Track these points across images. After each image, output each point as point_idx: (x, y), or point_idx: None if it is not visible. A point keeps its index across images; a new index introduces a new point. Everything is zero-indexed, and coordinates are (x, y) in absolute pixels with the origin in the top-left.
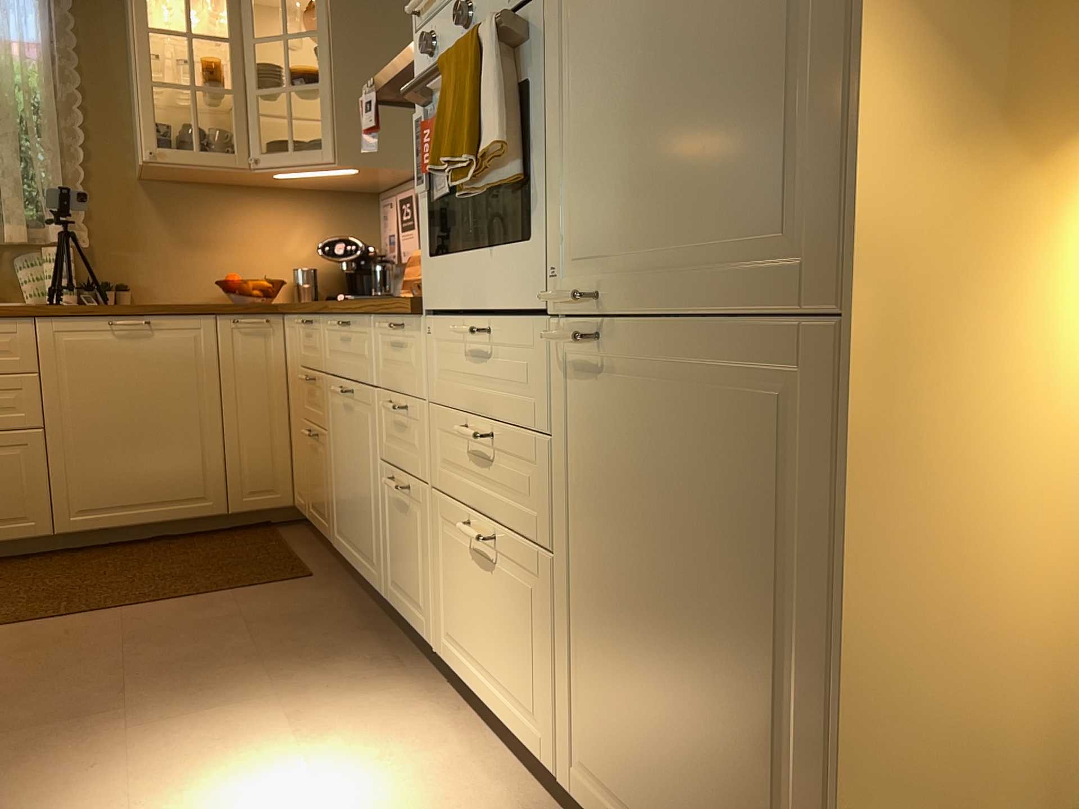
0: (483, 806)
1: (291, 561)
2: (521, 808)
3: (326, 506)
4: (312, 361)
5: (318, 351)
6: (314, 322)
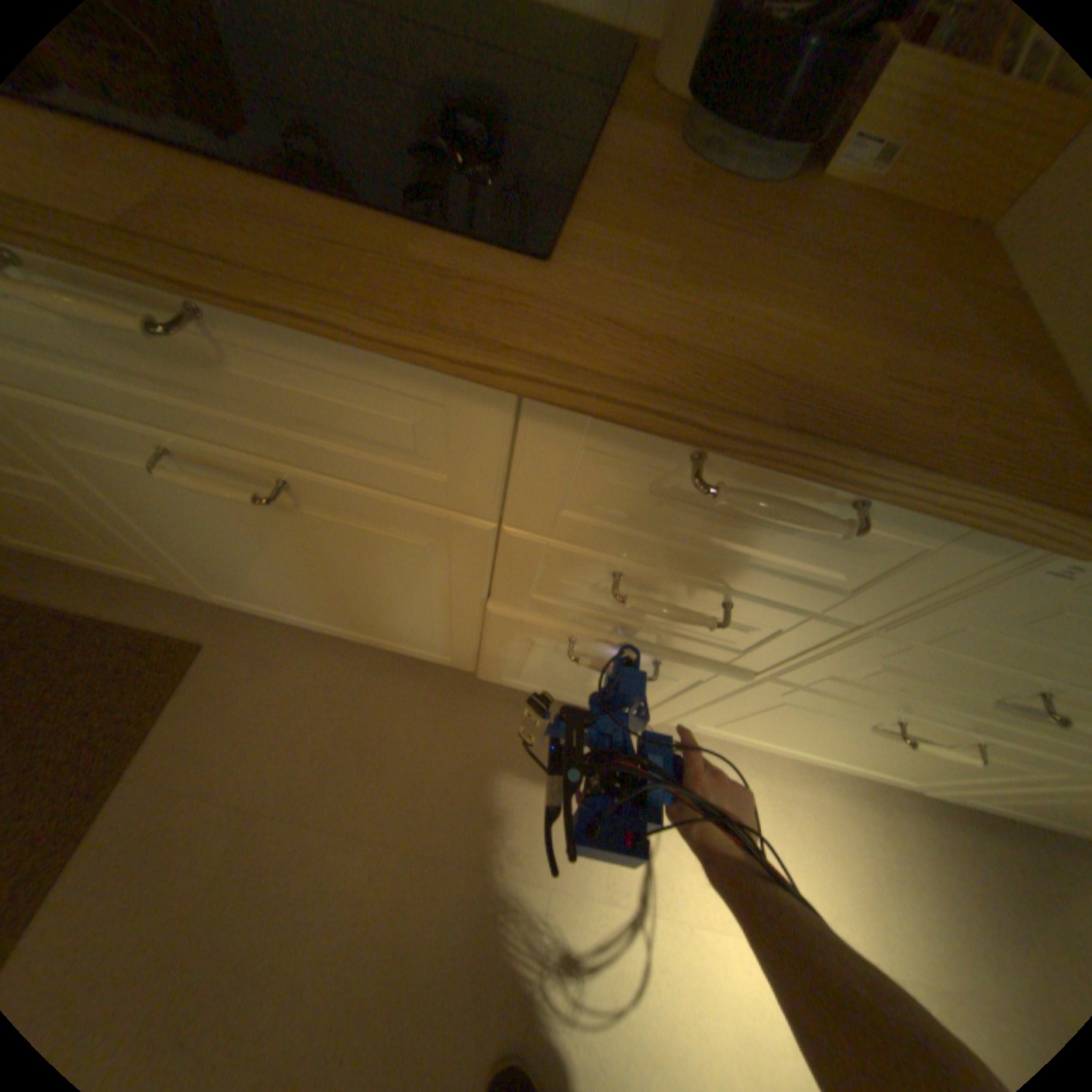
0: (822, 813)
1: (93, 634)
2: (835, 788)
3: (132, 562)
4: None
5: None
6: None
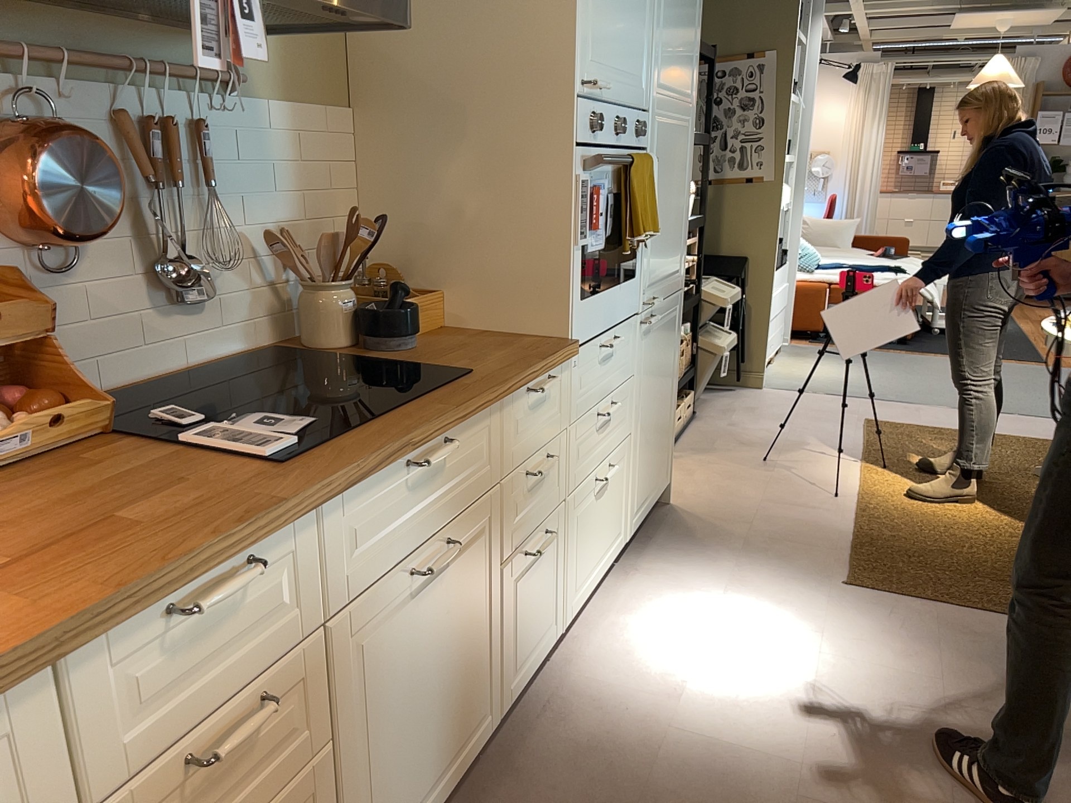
0: (631, 594)
1: None
2: (617, 585)
3: None
4: (242, 668)
5: (282, 610)
6: (275, 546)
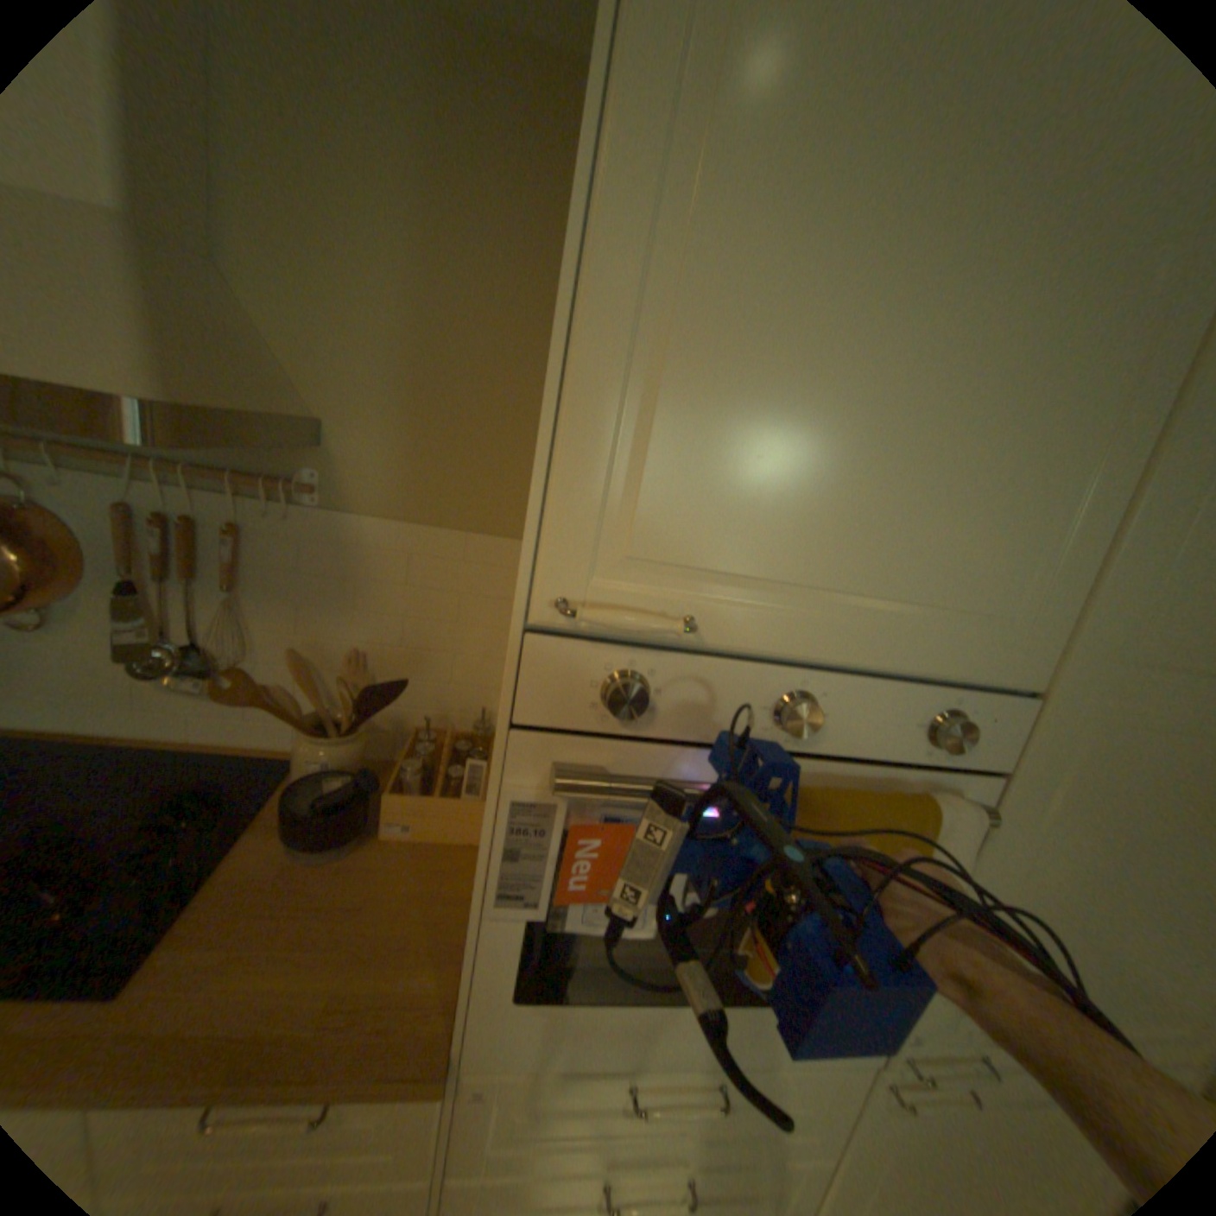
0: None
1: None
2: None
3: None
4: None
5: None
6: None
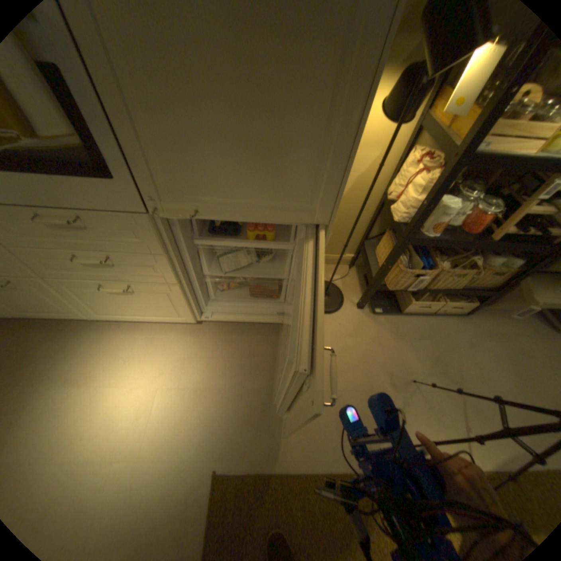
0: (167, 341)
1: None
2: (176, 332)
3: None
4: None
5: None
6: None
